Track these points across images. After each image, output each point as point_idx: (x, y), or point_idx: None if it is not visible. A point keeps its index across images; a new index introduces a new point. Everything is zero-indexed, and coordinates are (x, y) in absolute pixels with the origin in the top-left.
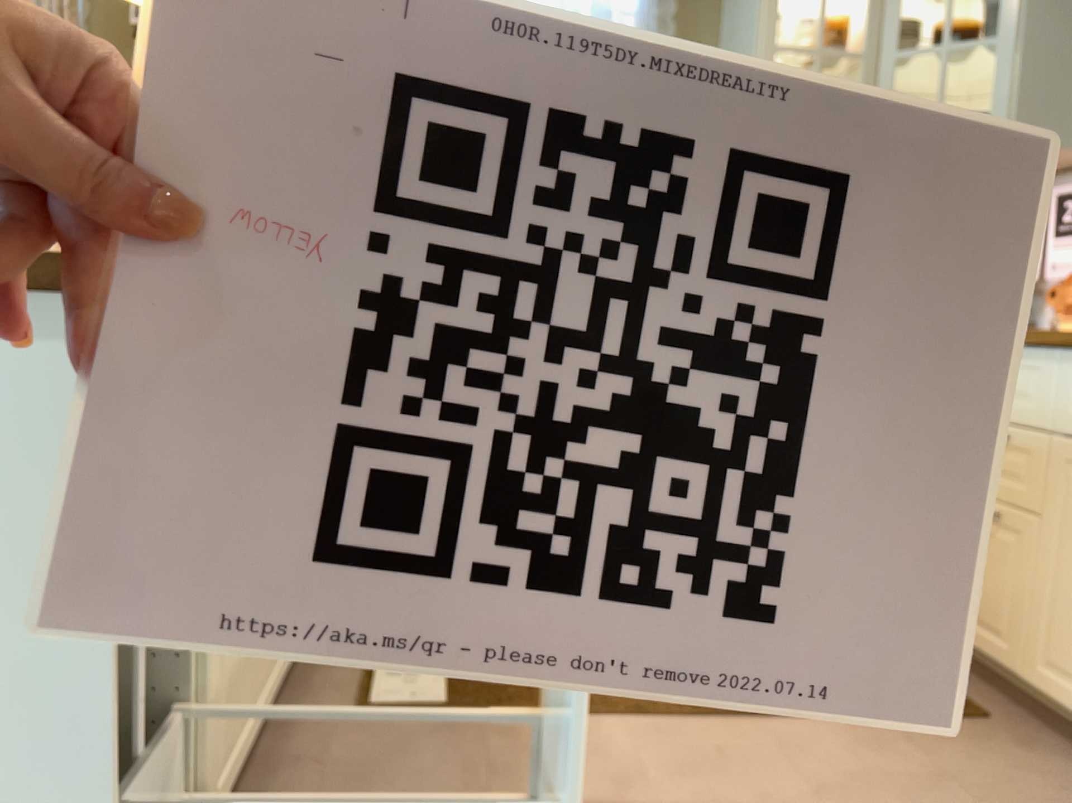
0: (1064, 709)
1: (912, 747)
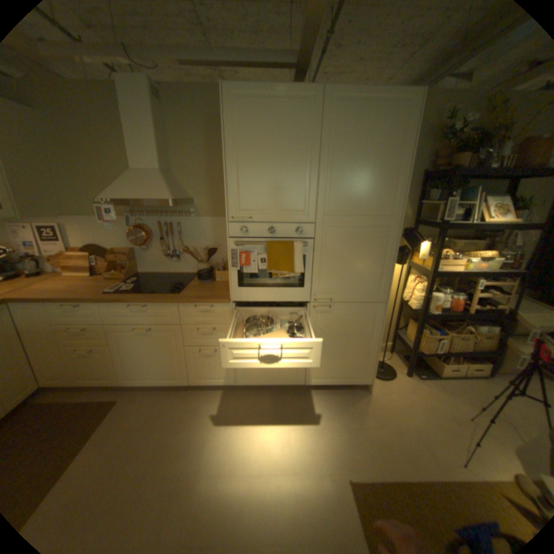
0: (133, 386)
1: (108, 431)
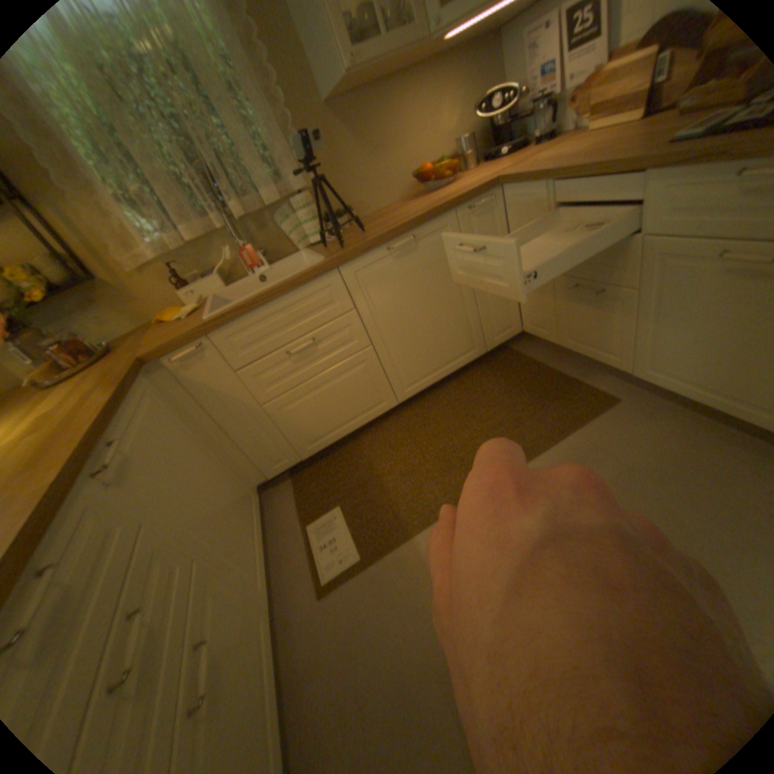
0: (663, 387)
1: (595, 446)
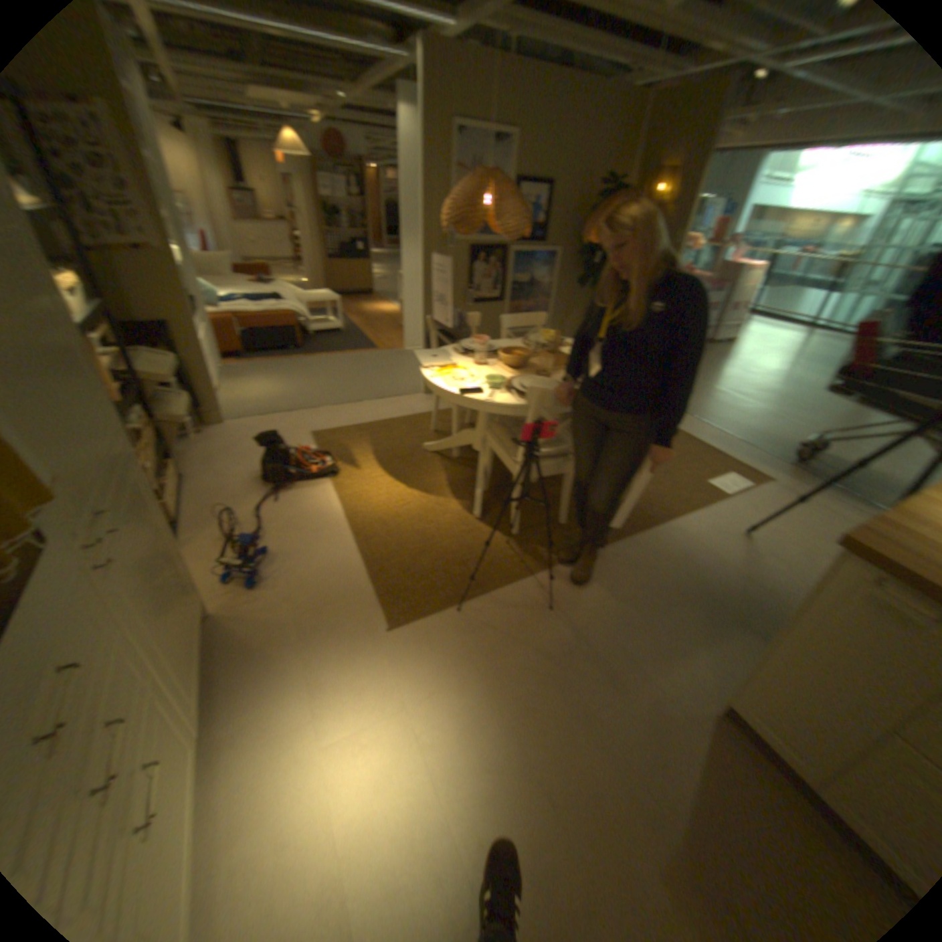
0: None
1: None
